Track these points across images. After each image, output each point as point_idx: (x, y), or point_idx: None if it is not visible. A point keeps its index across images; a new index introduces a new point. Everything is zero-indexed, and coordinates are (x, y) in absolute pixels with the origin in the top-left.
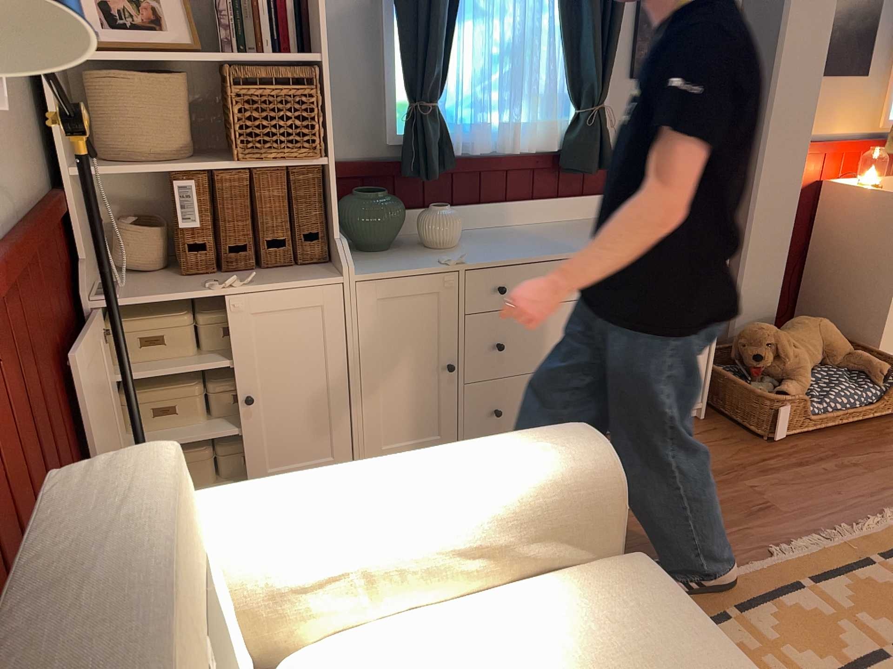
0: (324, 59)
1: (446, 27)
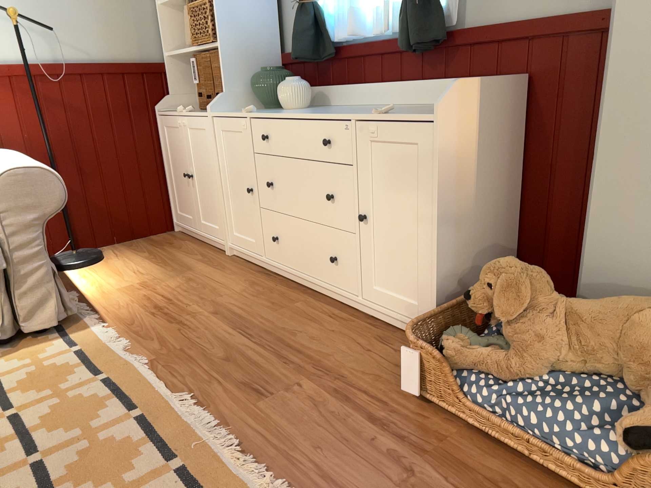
0: None
1: None
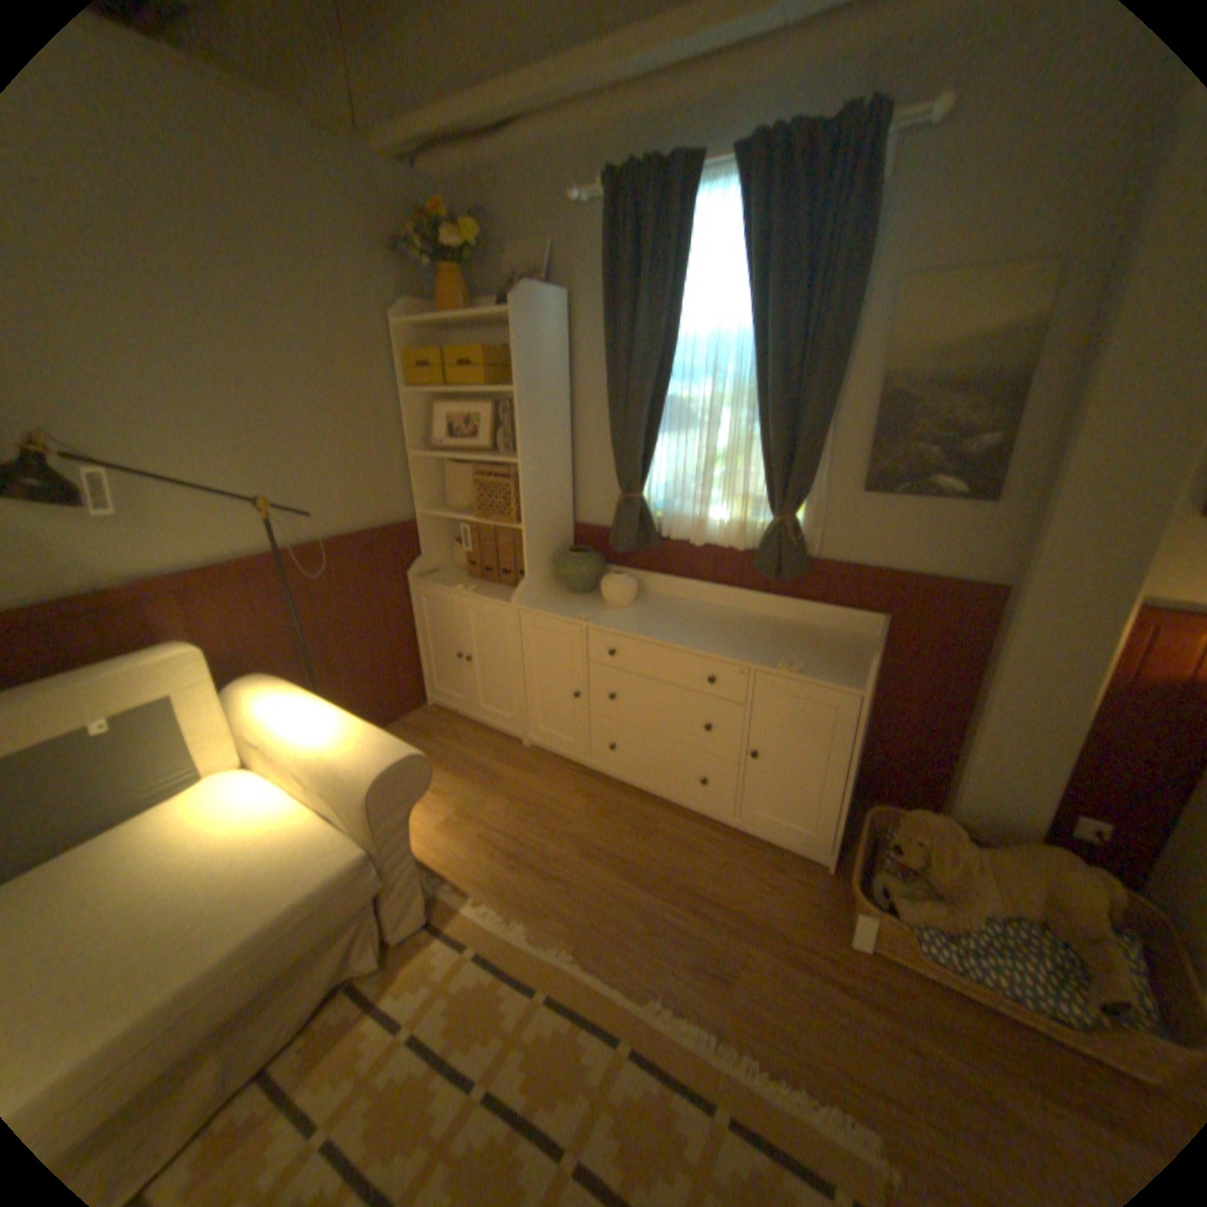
0: (528, 462)
1: (640, 438)
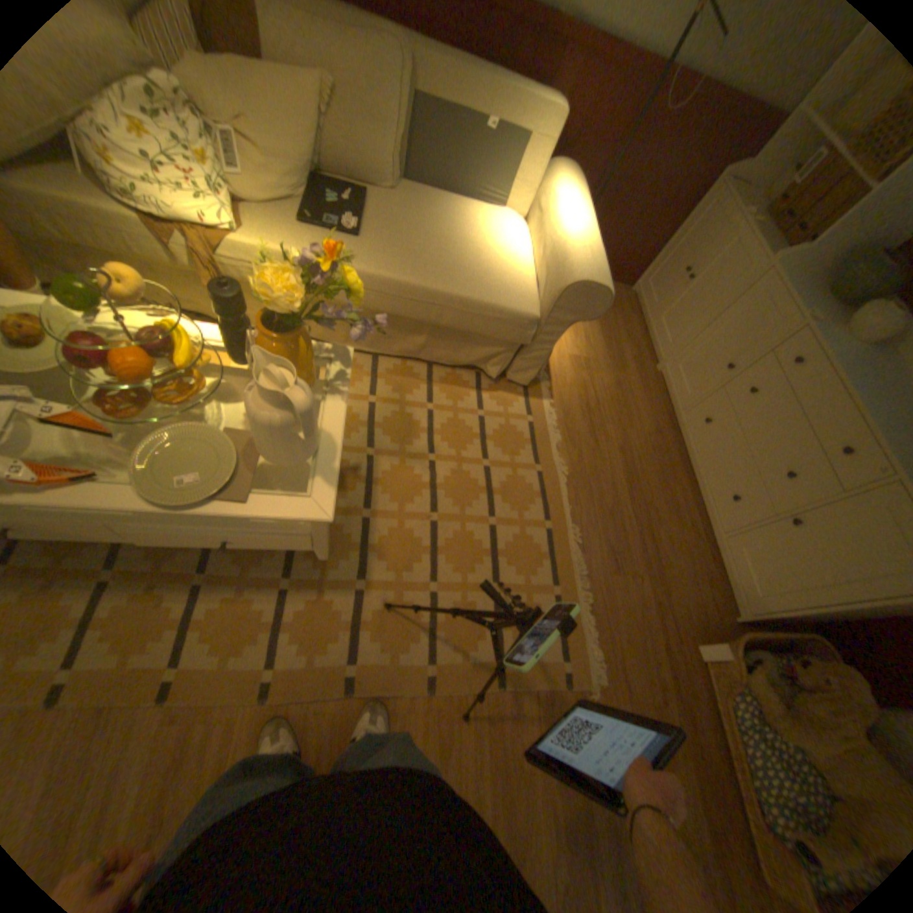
0: None
1: None
